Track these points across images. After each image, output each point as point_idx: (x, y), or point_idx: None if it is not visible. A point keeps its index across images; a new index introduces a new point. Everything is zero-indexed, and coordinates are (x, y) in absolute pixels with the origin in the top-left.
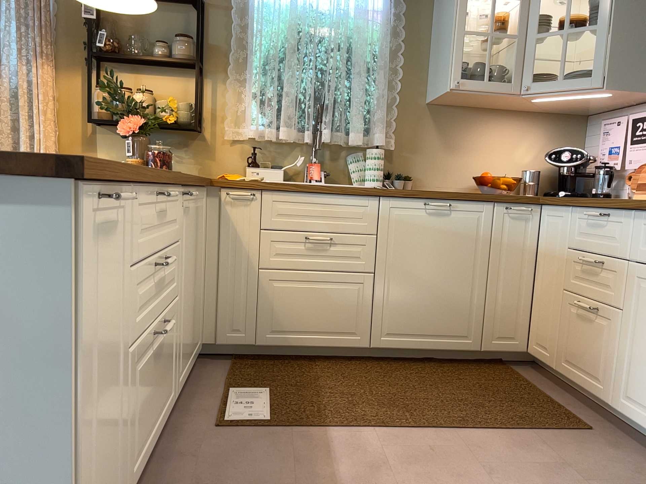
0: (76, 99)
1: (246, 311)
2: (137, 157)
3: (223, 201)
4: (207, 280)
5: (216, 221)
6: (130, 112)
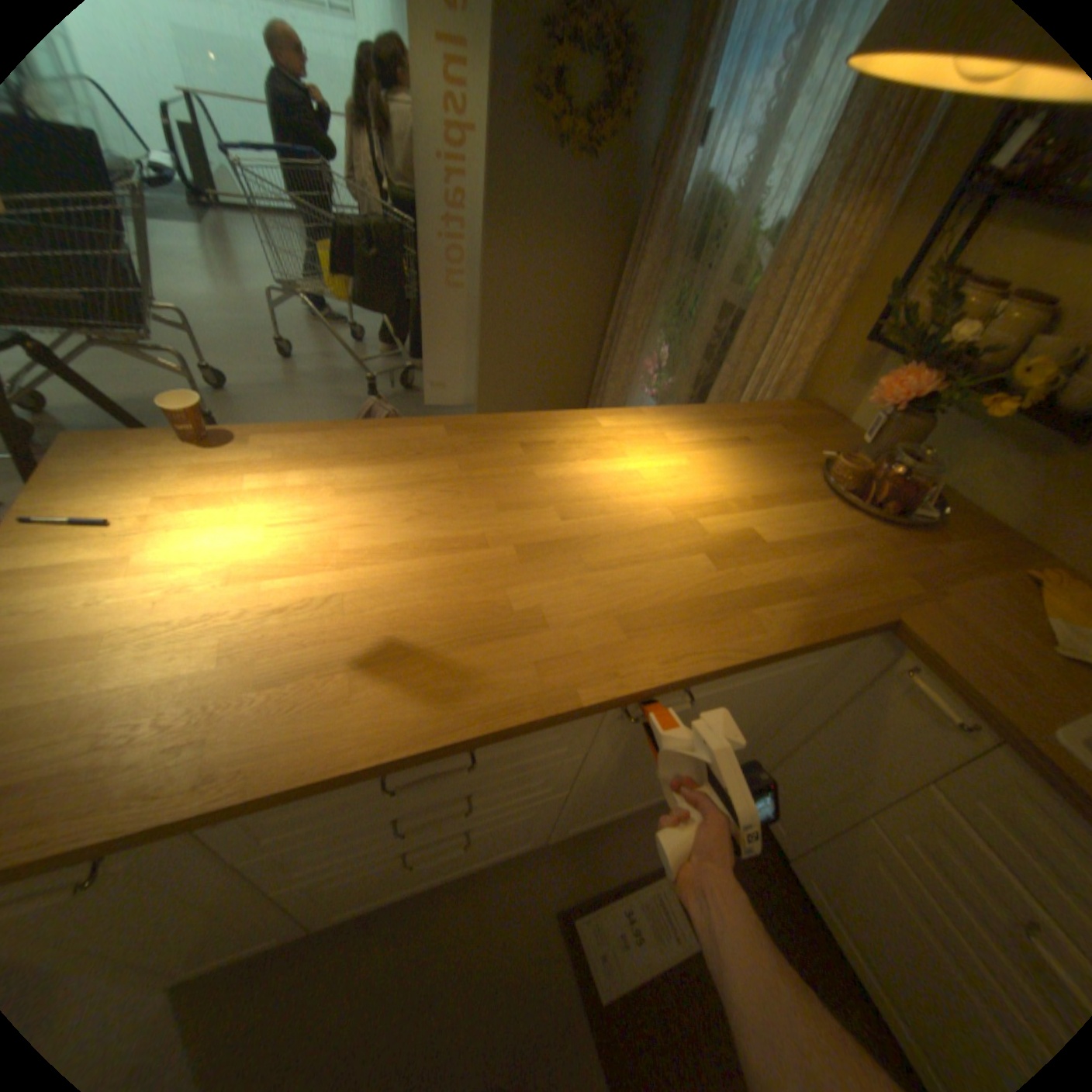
0: (895, 272)
1: (811, 826)
2: (877, 448)
3: (901, 674)
4: (792, 729)
5: (867, 683)
6: (930, 352)
